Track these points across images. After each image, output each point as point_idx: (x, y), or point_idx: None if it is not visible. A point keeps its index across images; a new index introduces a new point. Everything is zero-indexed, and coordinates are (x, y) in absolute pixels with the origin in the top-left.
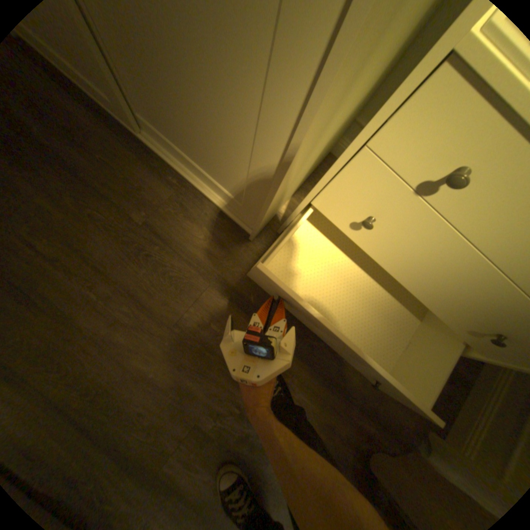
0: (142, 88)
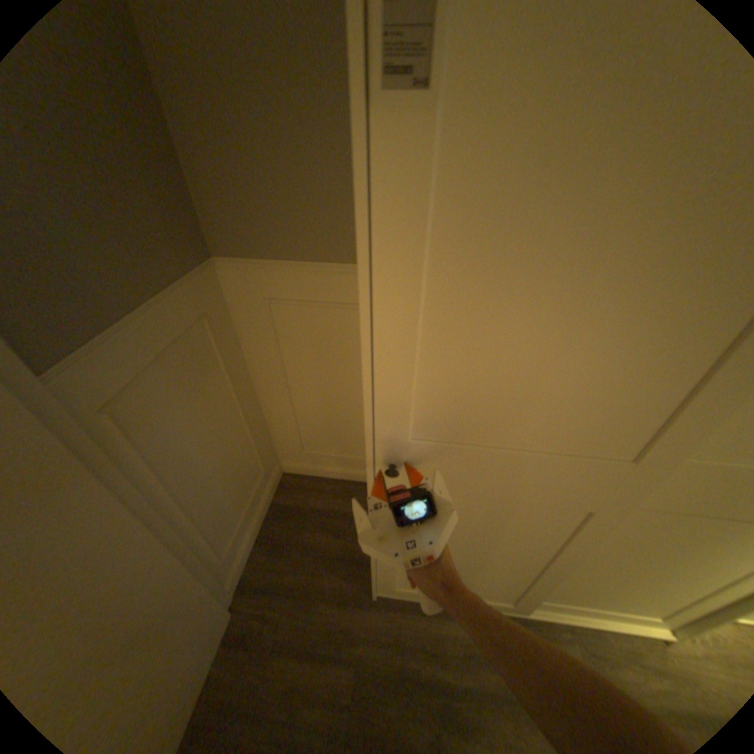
0: (582, 591)
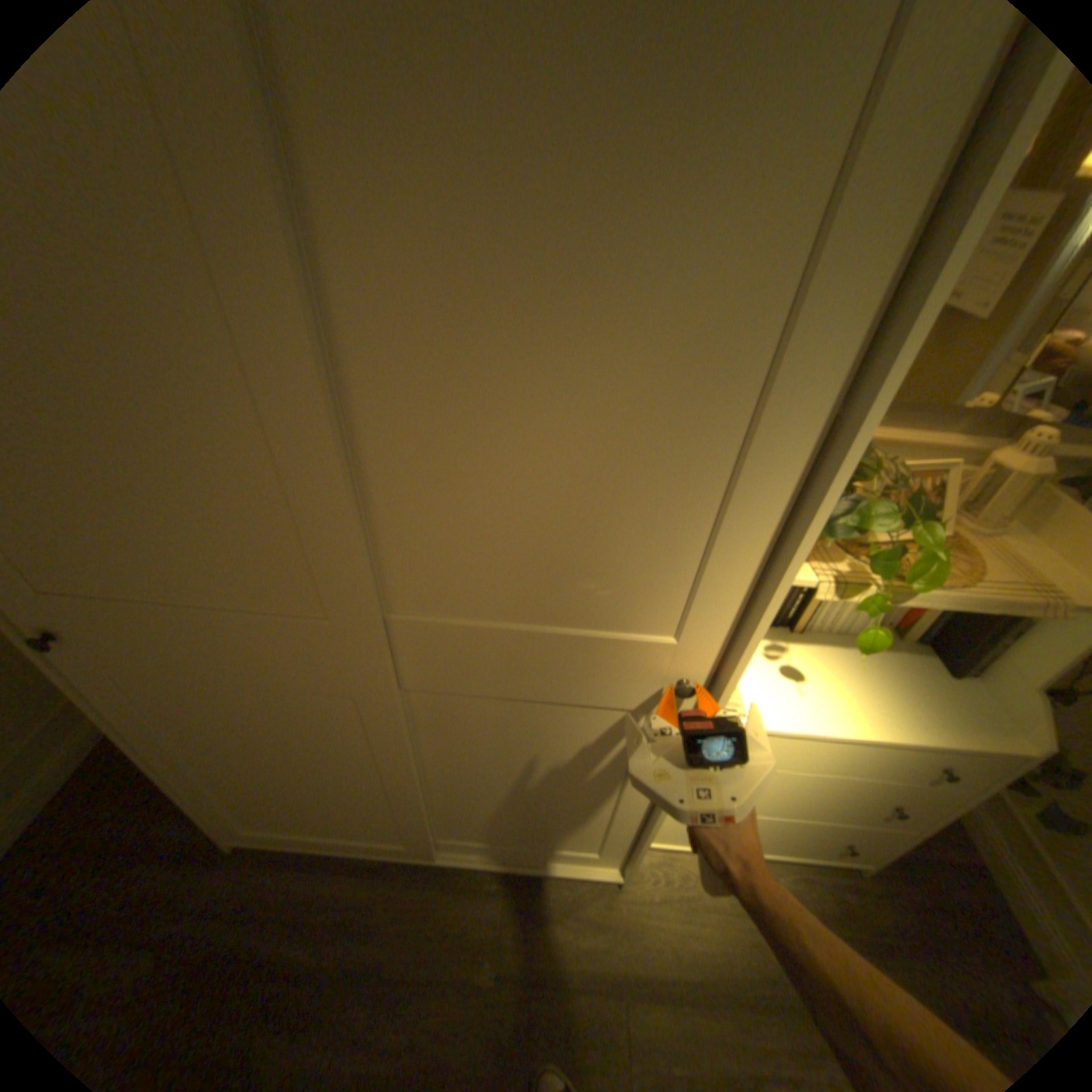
0: (472, 818)
